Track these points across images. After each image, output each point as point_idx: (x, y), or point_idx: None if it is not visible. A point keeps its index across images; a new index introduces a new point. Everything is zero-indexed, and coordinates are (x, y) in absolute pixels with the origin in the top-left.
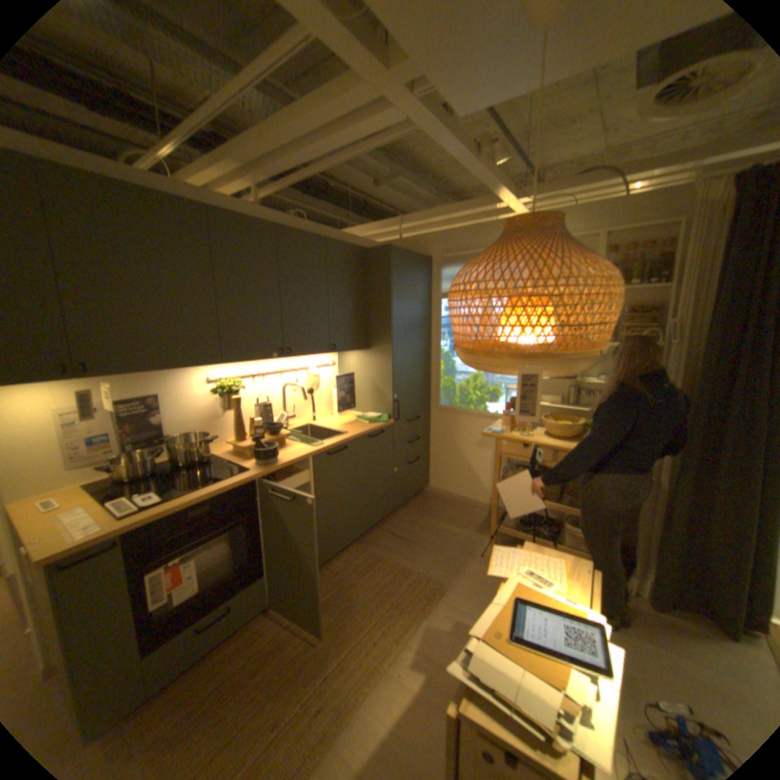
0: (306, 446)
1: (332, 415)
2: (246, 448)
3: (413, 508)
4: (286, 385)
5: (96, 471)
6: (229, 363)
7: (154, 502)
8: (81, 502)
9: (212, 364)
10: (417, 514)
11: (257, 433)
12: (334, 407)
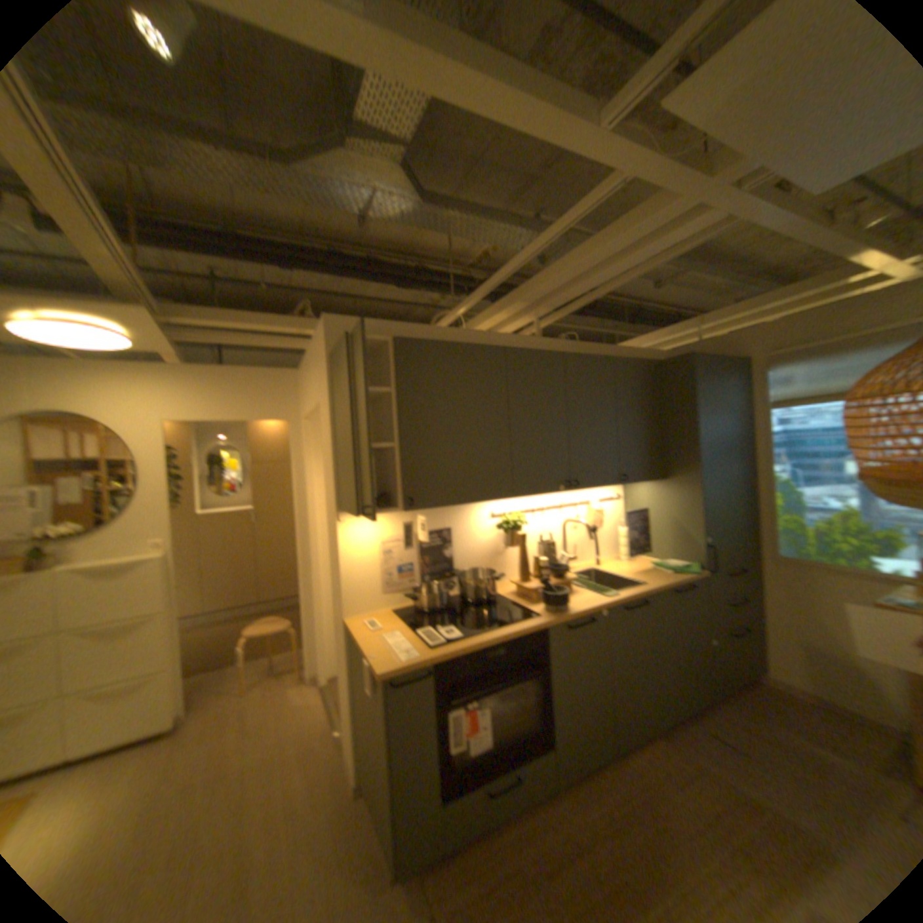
0: (599, 595)
1: (620, 560)
2: (534, 590)
3: (747, 706)
4: (567, 521)
5: (407, 598)
6: (519, 497)
7: (458, 637)
8: (397, 626)
9: (504, 498)
10: (756, 717)
11: (541, 575)
12: (623, 550)
